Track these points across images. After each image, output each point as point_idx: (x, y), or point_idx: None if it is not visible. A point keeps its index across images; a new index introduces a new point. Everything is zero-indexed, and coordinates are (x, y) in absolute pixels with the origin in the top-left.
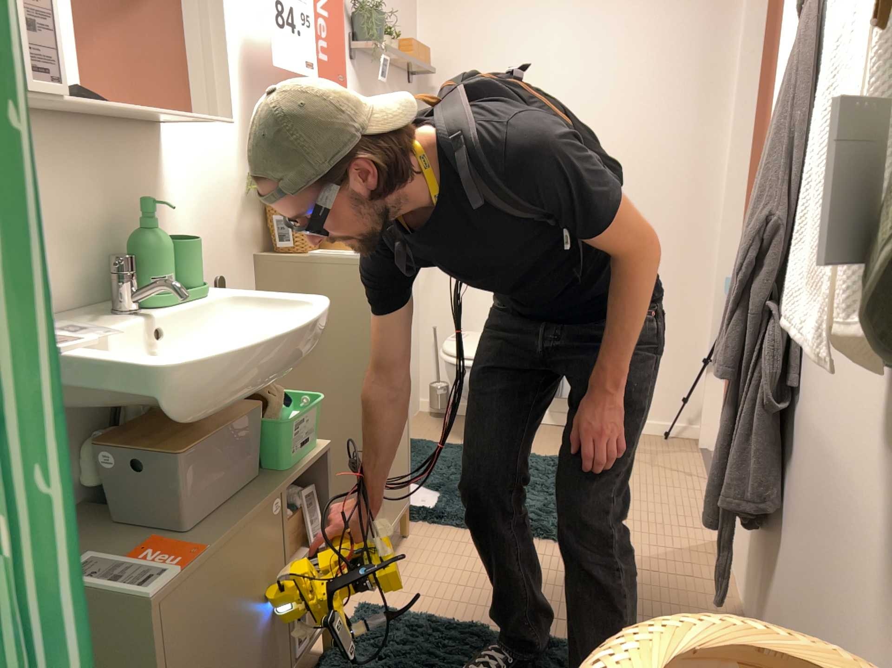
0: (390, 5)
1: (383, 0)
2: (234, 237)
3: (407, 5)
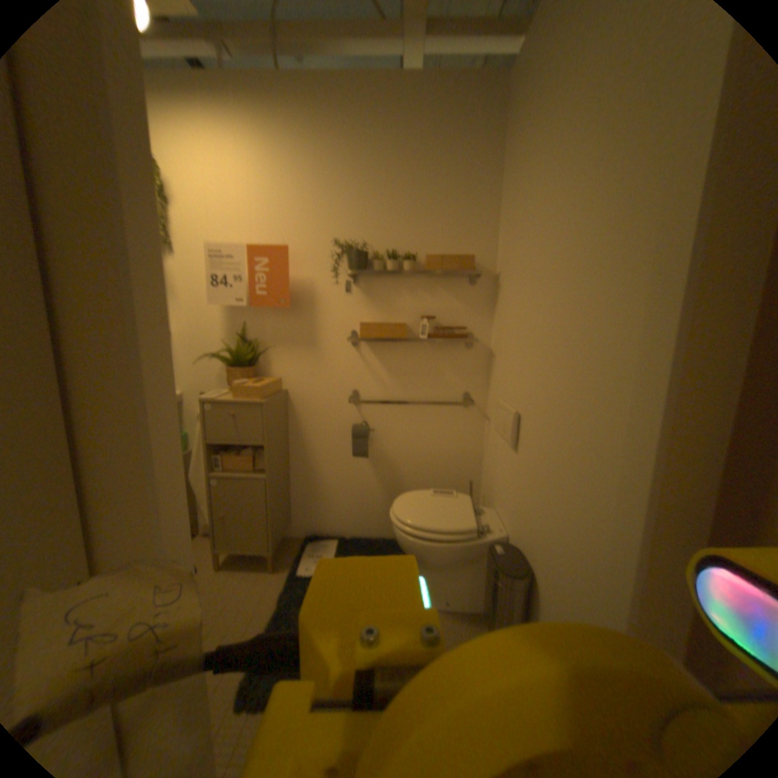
0: (431, 225)
1: (416, 225)
2: (215, 375)
3: (474, 215)
